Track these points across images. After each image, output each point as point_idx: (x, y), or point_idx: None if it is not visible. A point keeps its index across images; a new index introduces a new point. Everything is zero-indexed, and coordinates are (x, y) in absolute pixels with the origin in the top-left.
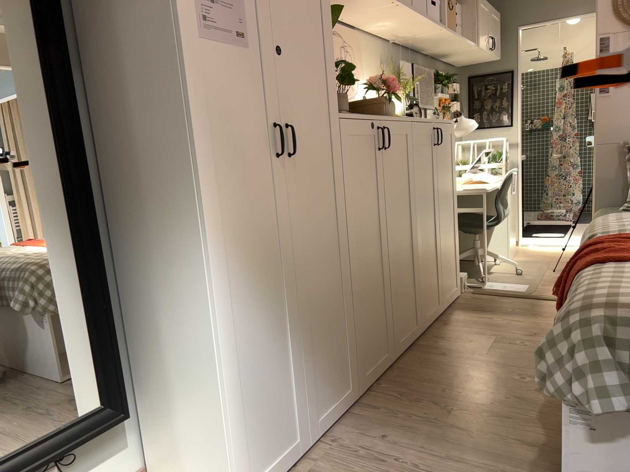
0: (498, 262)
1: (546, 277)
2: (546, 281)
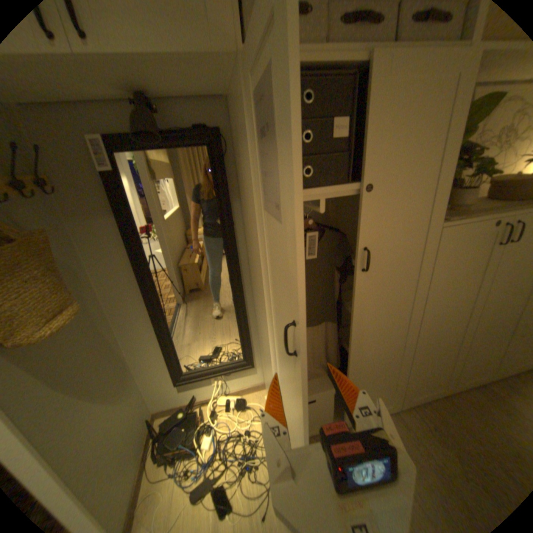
0: None
1: None
2: None
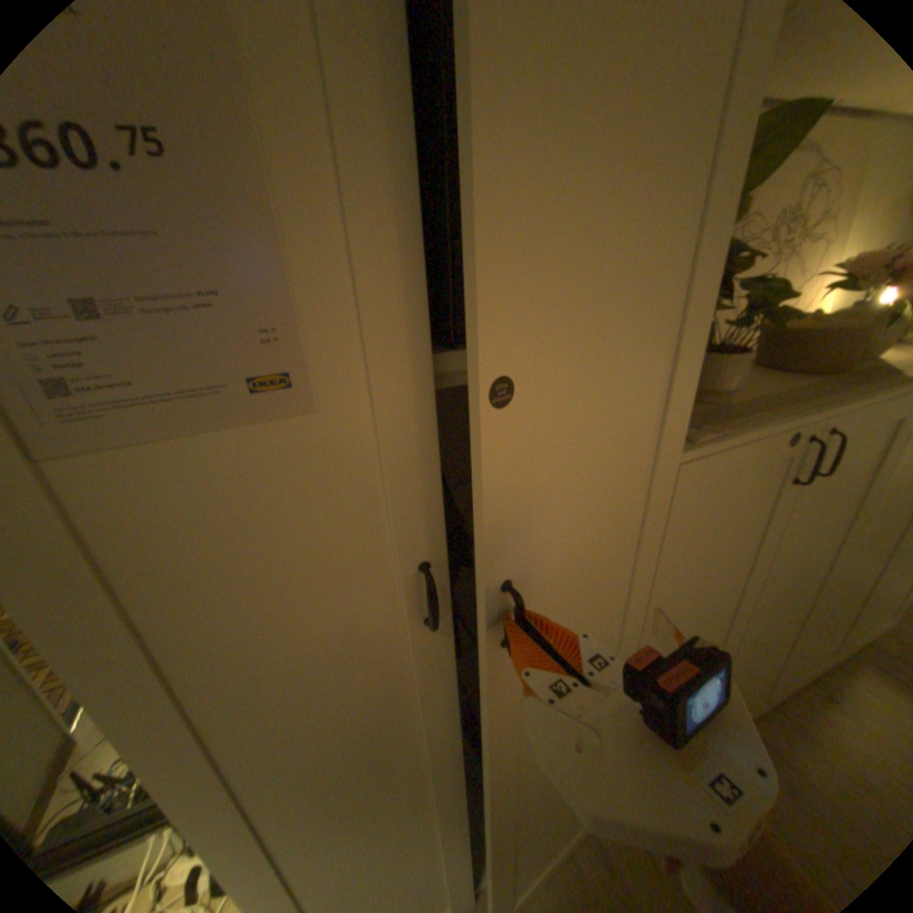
0: None
1: None
2: None
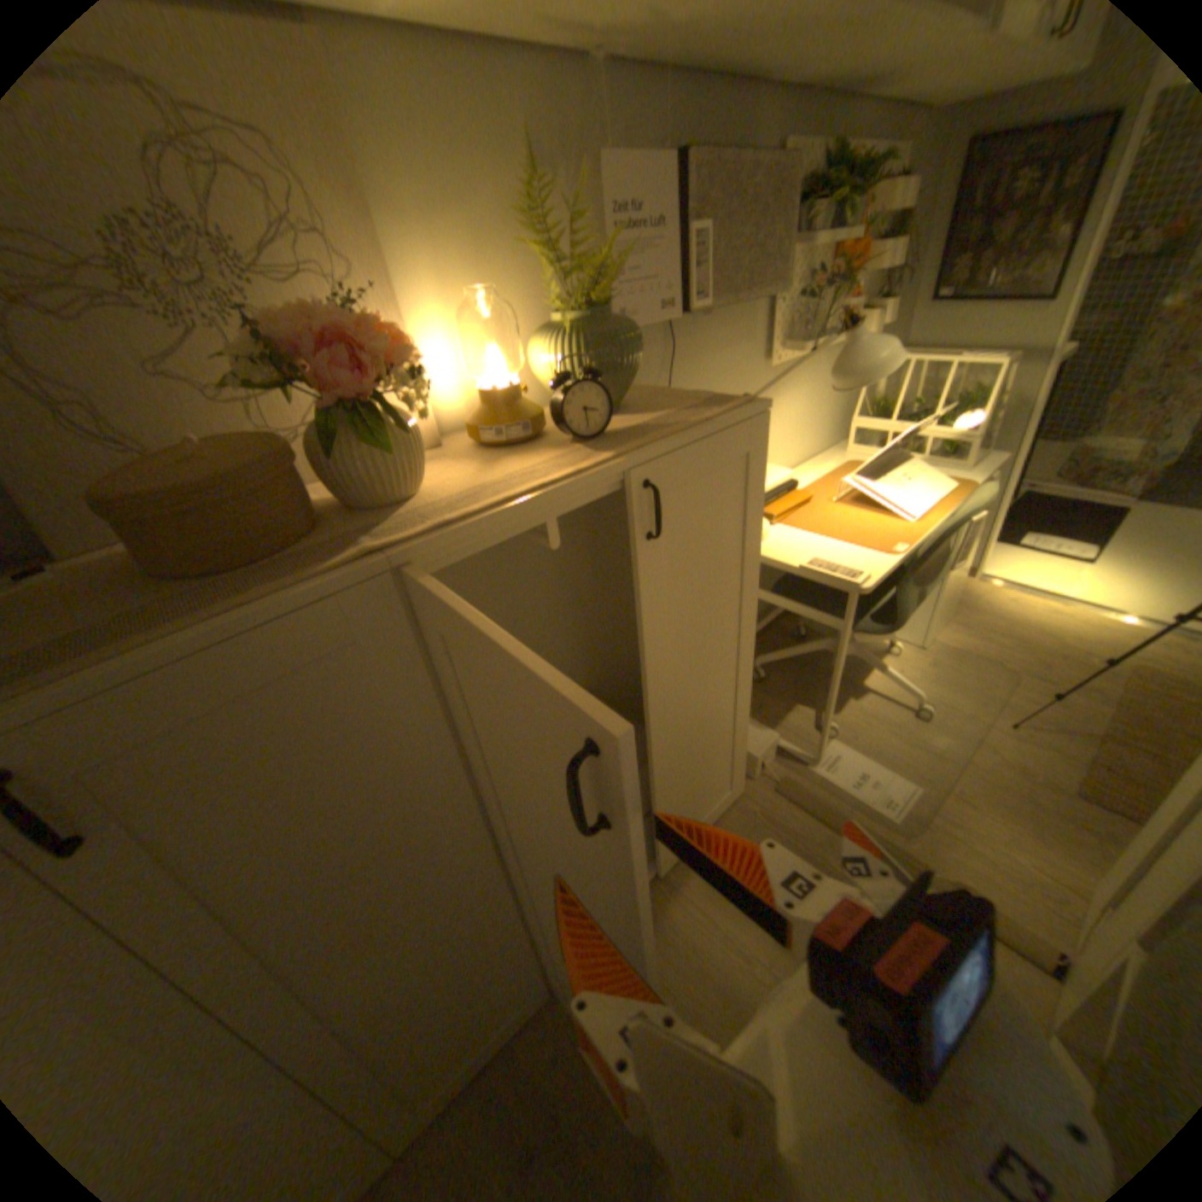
0: (905, 648)
1: (988, 765)
2: (980, 788)
